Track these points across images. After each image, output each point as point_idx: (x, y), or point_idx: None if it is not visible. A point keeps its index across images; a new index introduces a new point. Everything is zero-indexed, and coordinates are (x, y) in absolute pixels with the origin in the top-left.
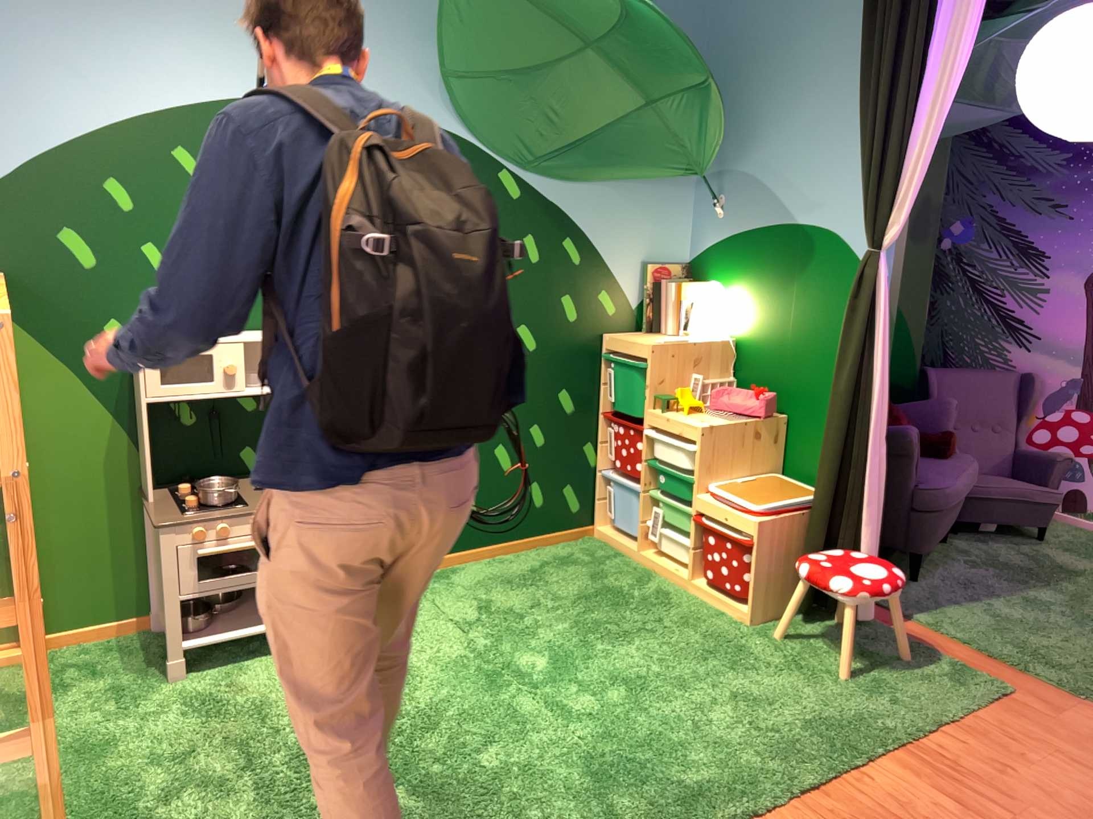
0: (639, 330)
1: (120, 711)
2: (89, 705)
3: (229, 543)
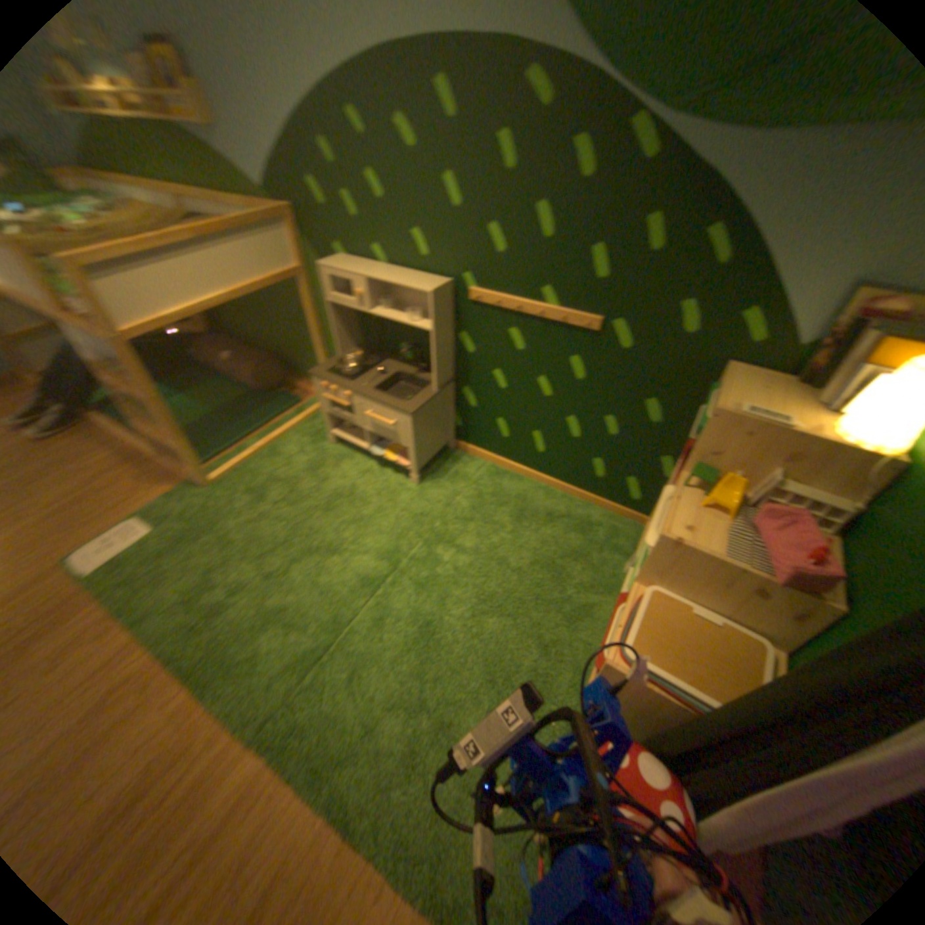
0: (804, 377)
1: (299, 444)
2: (300, 434)
3: (336, 397)
